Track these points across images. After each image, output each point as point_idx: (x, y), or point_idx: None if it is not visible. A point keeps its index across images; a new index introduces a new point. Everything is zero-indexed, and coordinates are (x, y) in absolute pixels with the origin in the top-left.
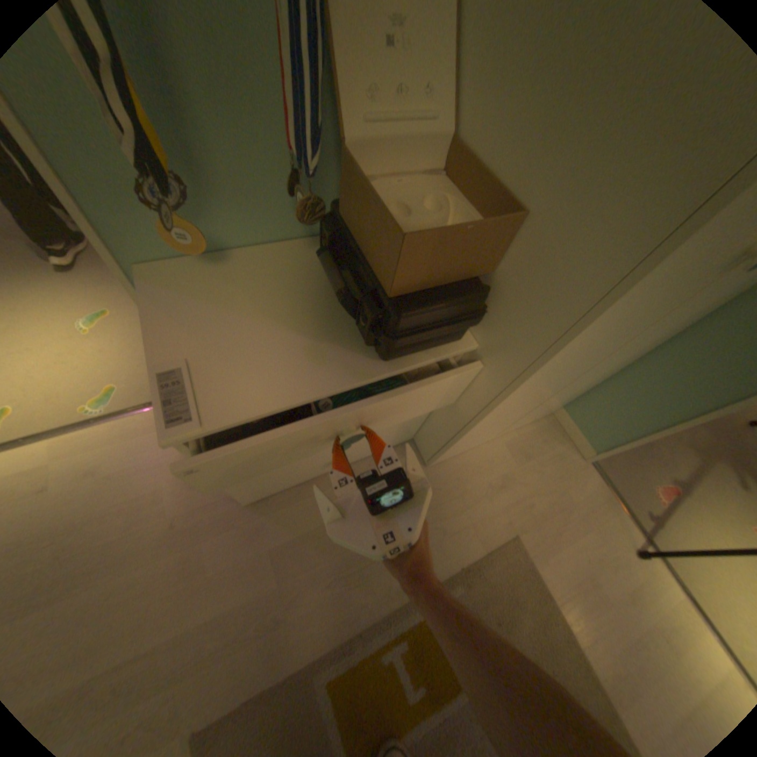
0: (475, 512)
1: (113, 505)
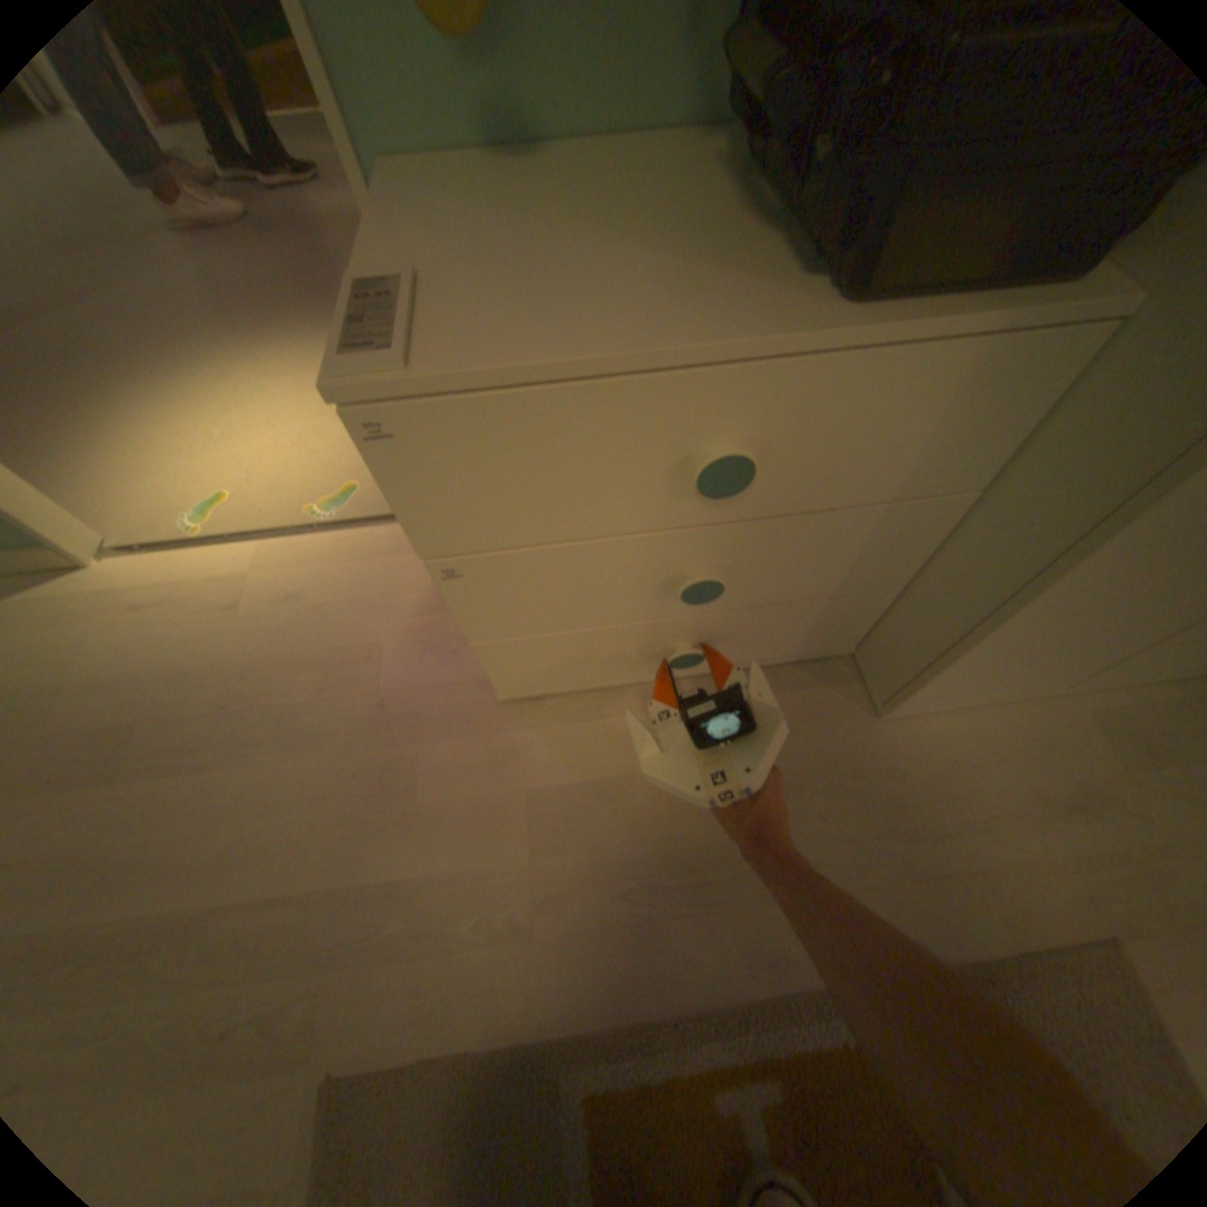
0: (996, 844)
1: (310, 649)
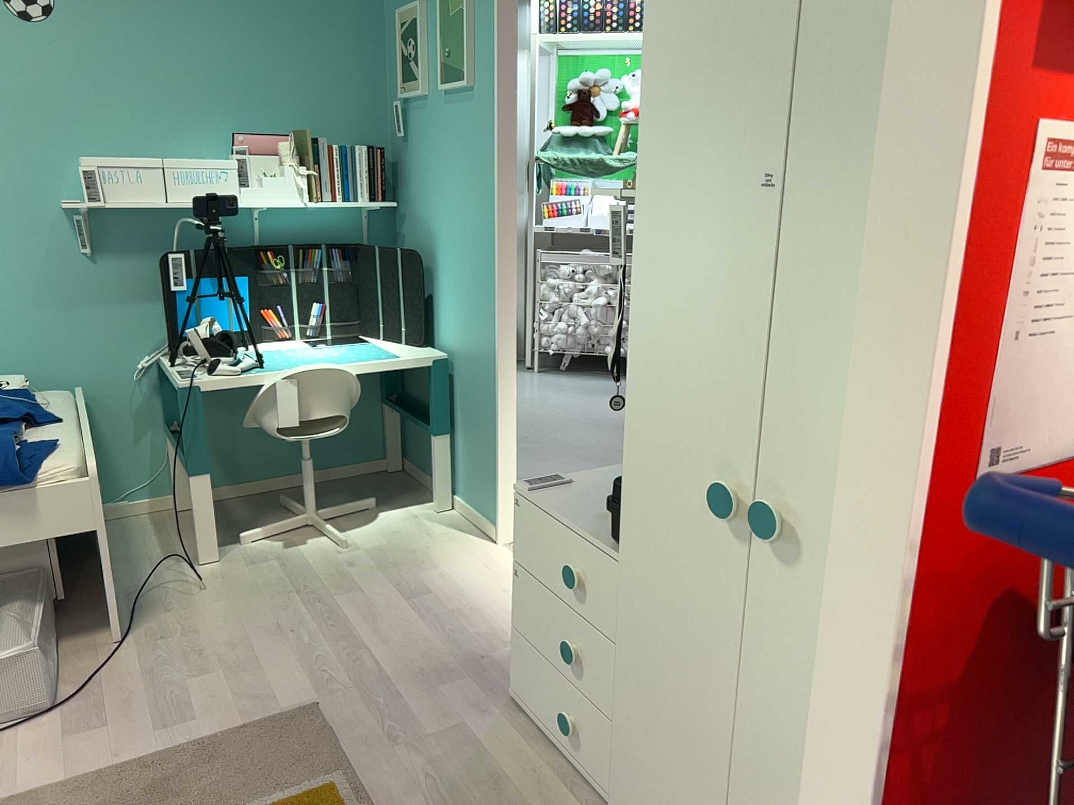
0: None
1: (498, 624)
